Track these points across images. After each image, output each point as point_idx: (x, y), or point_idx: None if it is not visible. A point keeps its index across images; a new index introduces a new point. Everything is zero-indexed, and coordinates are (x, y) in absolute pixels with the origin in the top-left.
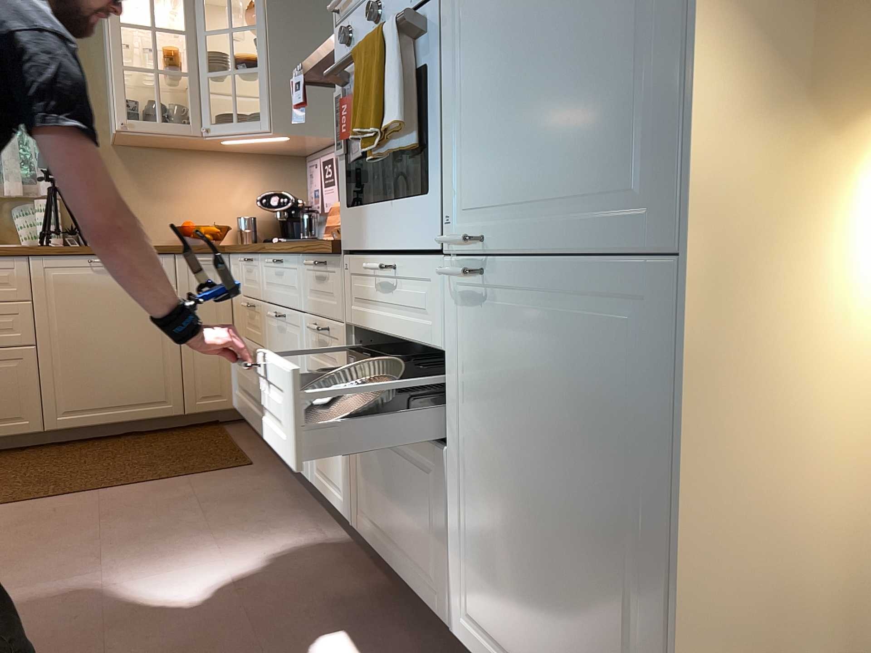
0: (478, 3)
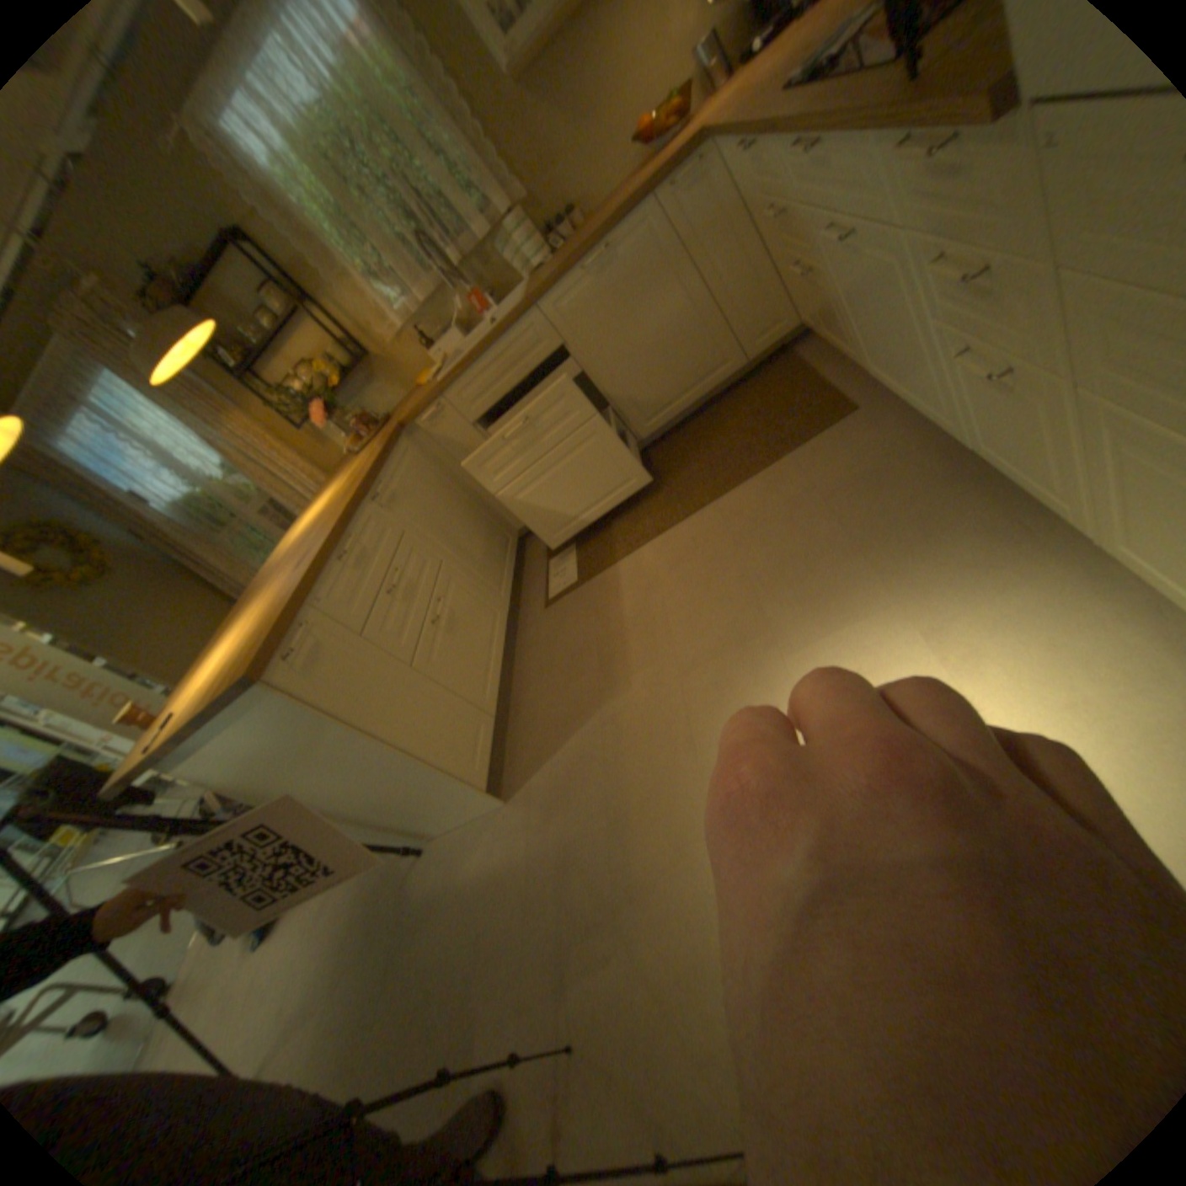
0: None
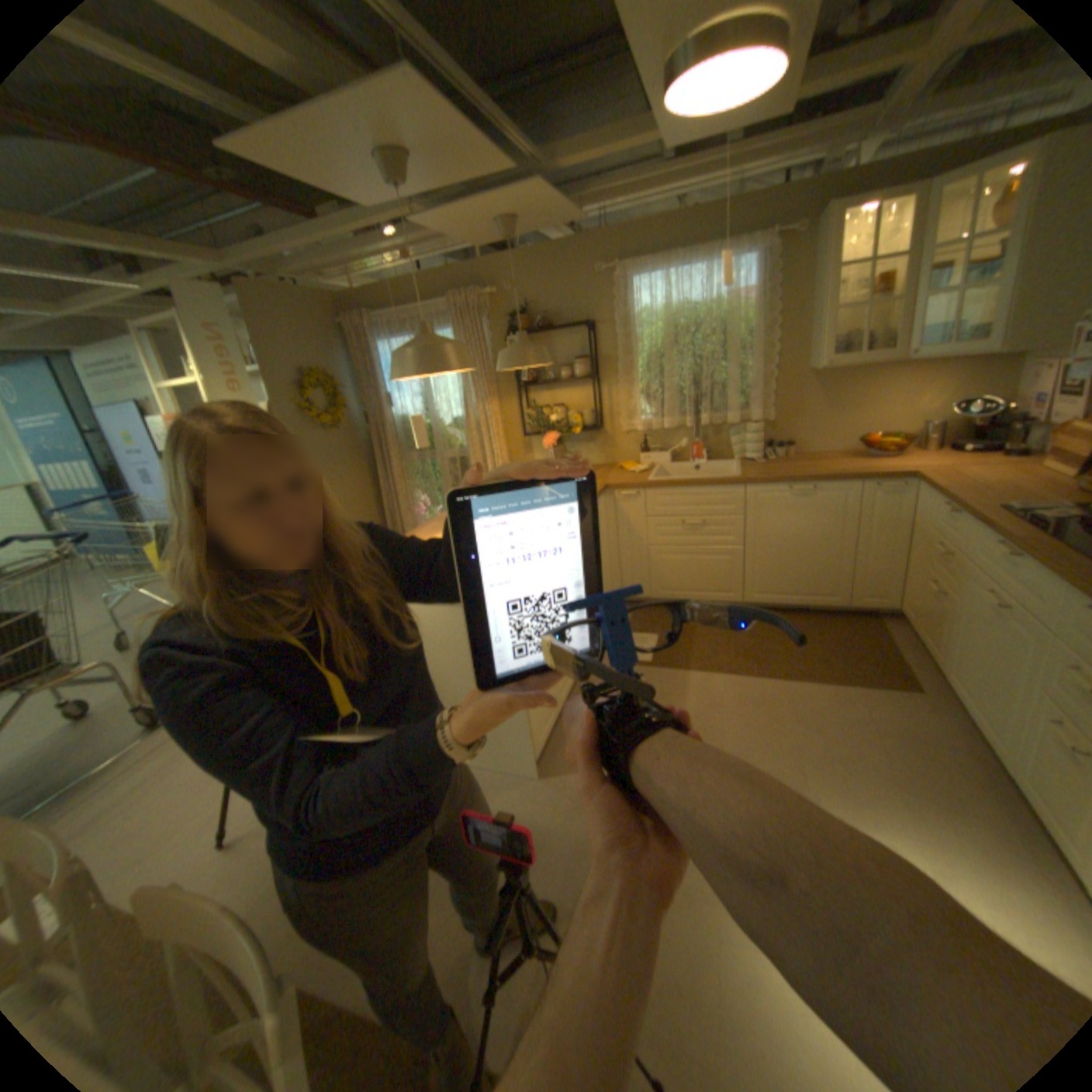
0: None
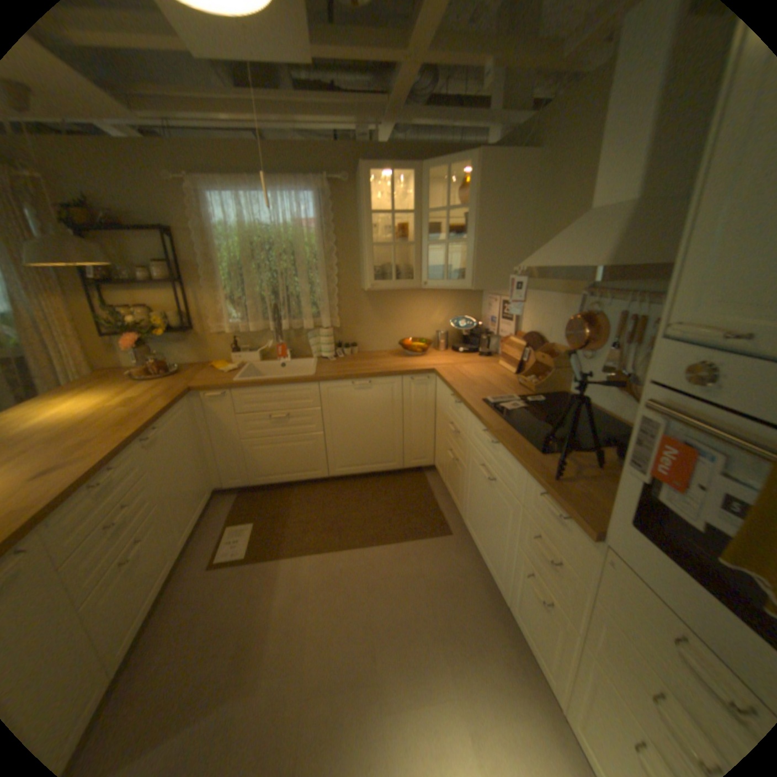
0: None
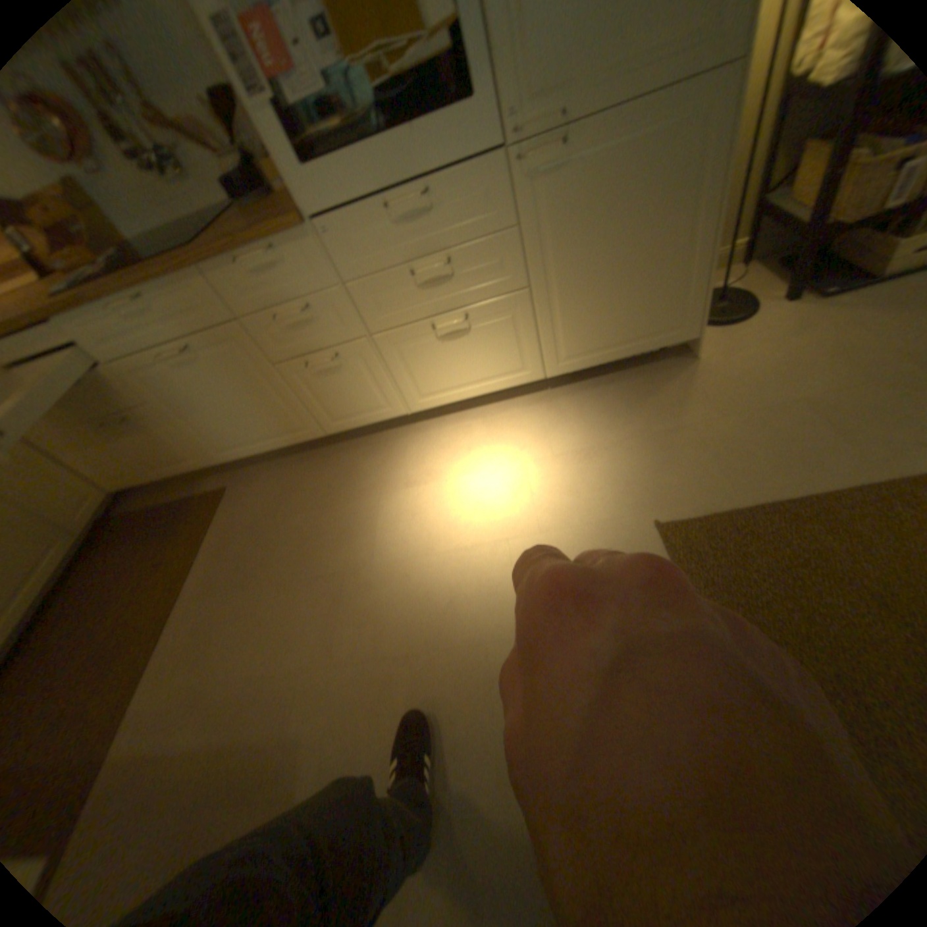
0: None
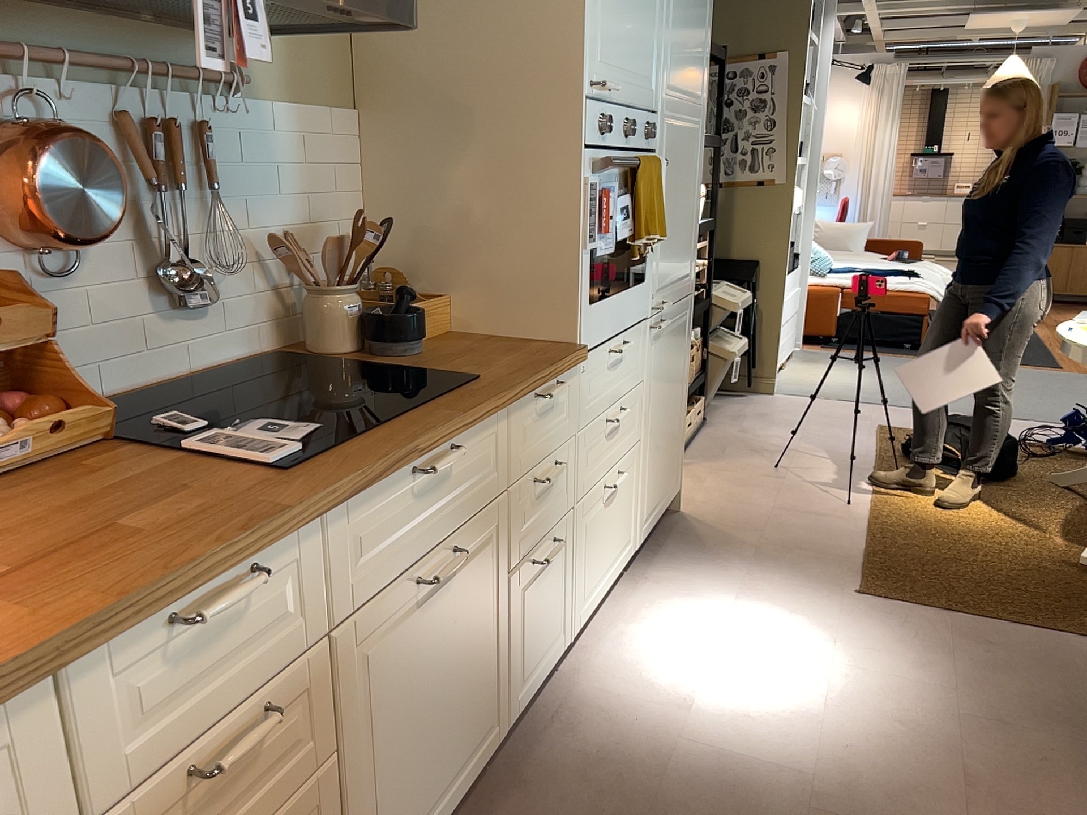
0: (667, 175)
